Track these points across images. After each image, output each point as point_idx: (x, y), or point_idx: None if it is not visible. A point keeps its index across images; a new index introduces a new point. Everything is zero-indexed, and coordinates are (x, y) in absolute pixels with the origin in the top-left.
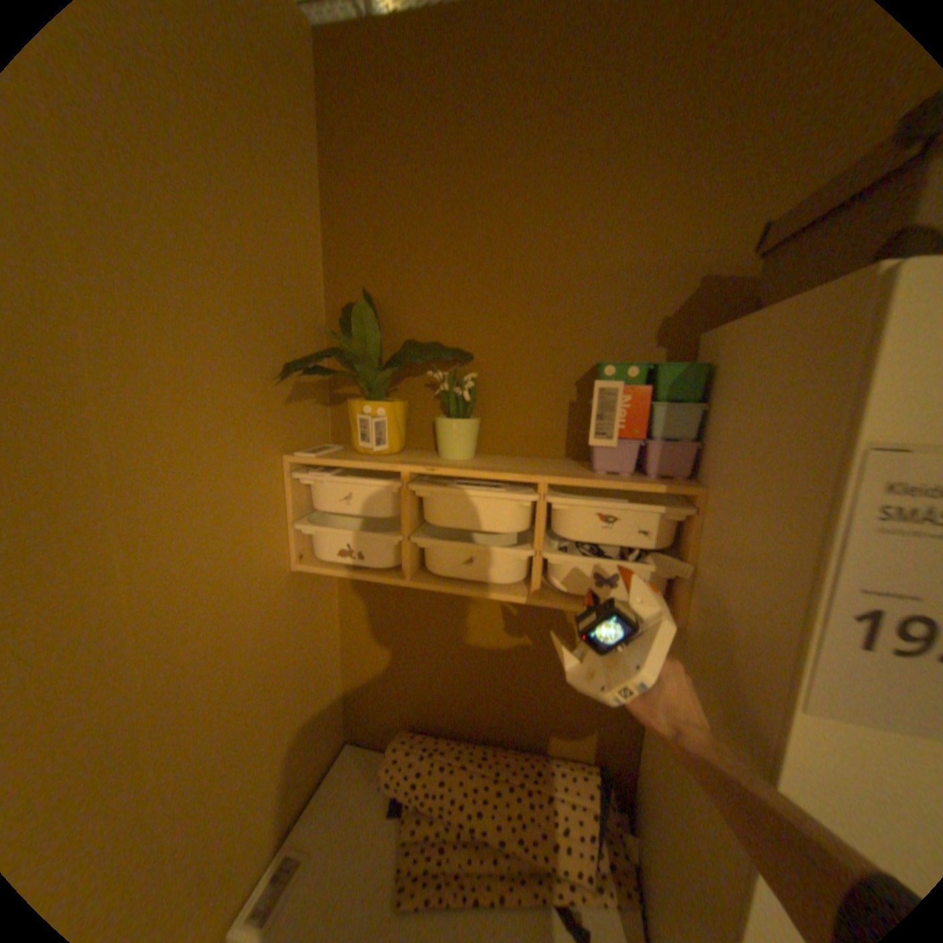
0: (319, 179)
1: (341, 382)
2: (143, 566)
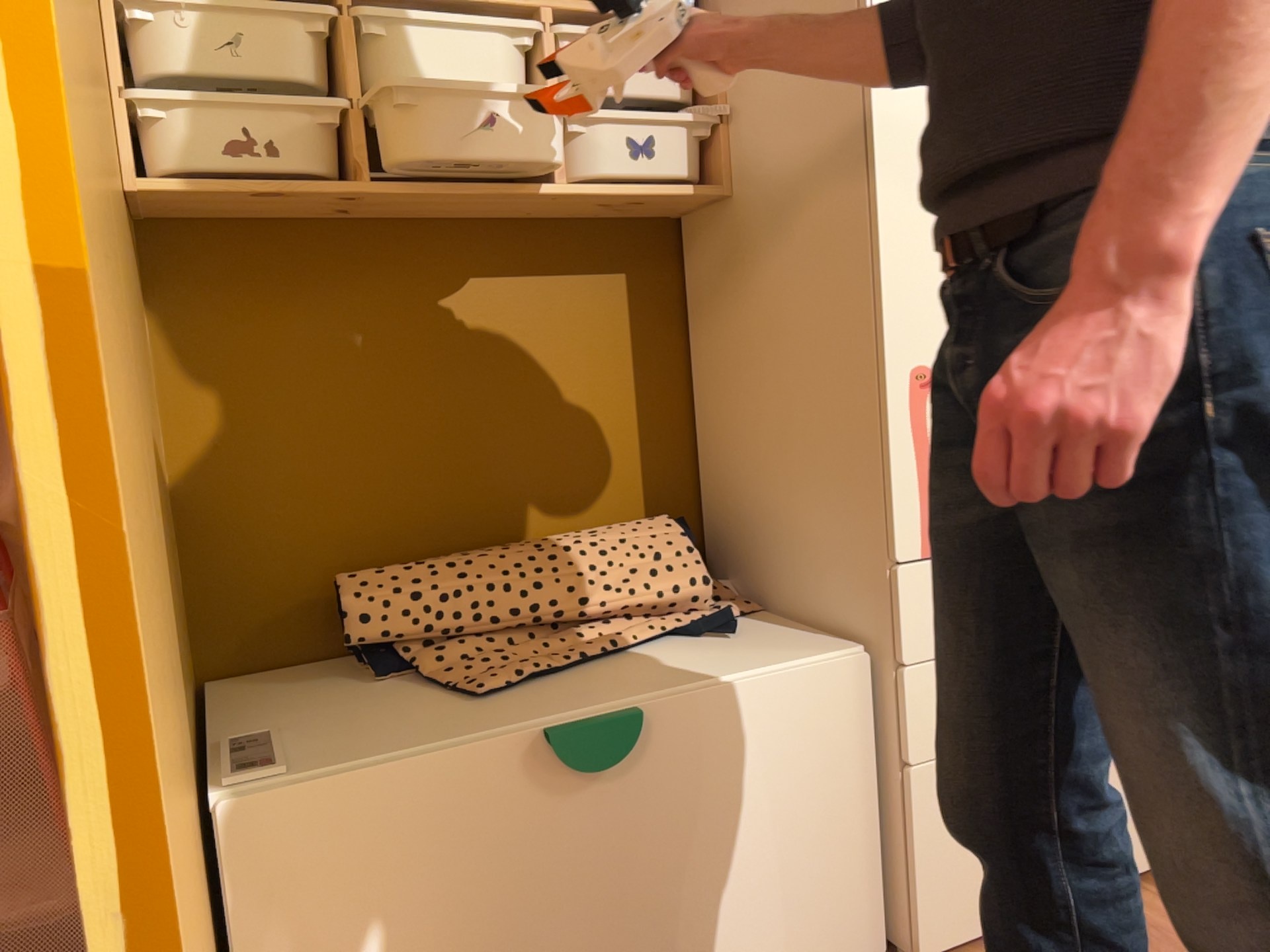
0: None
1: None
2: None
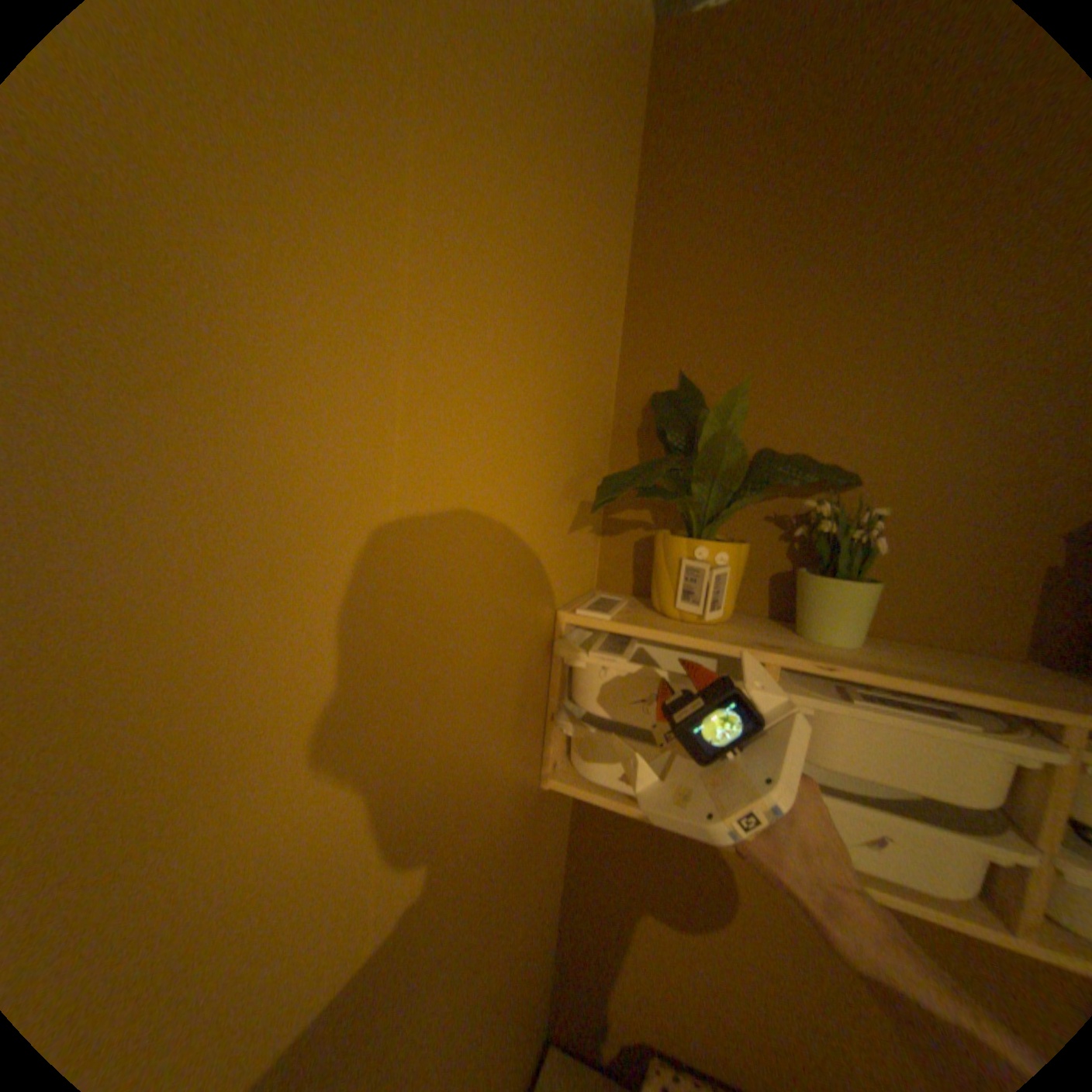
0: (635, 223)
1: (624, 502)
2: (407, 821)
